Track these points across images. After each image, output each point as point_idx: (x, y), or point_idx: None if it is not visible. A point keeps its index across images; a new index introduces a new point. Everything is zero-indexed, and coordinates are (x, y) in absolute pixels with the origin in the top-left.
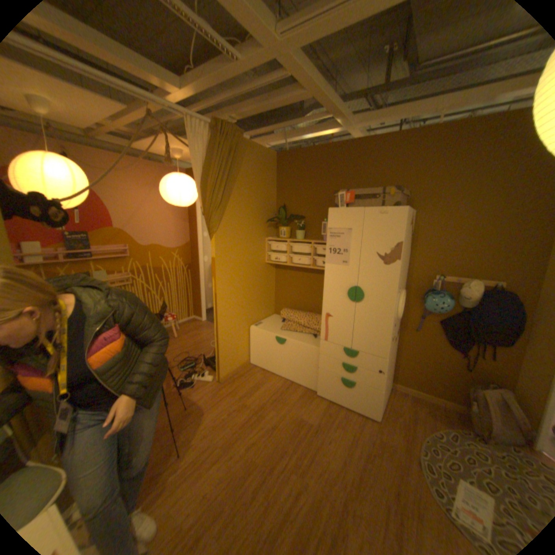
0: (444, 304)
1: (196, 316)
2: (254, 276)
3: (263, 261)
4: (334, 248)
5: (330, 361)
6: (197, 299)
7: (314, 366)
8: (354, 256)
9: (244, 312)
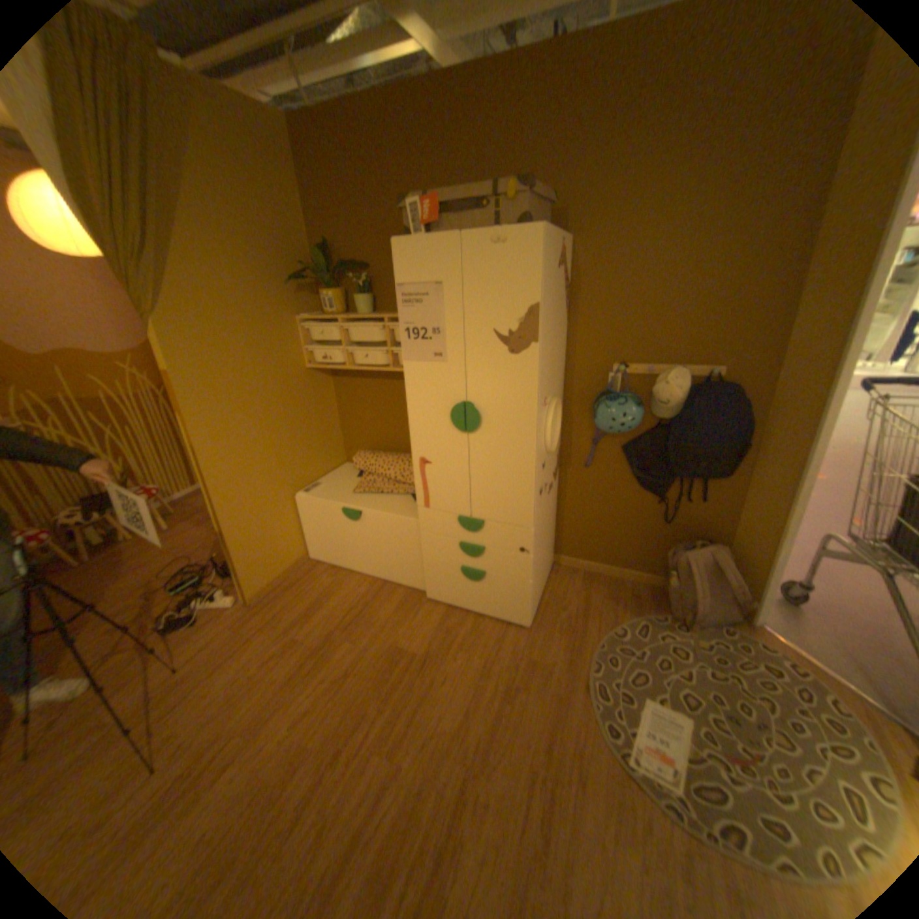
0: (626, 417)
1: None
2: (284, 398)
3: (300, 366)
4: (414, 328)
5: (439, 541)
6: None
7: (416, 552)
8: (453, 341)
9: (275, 472)
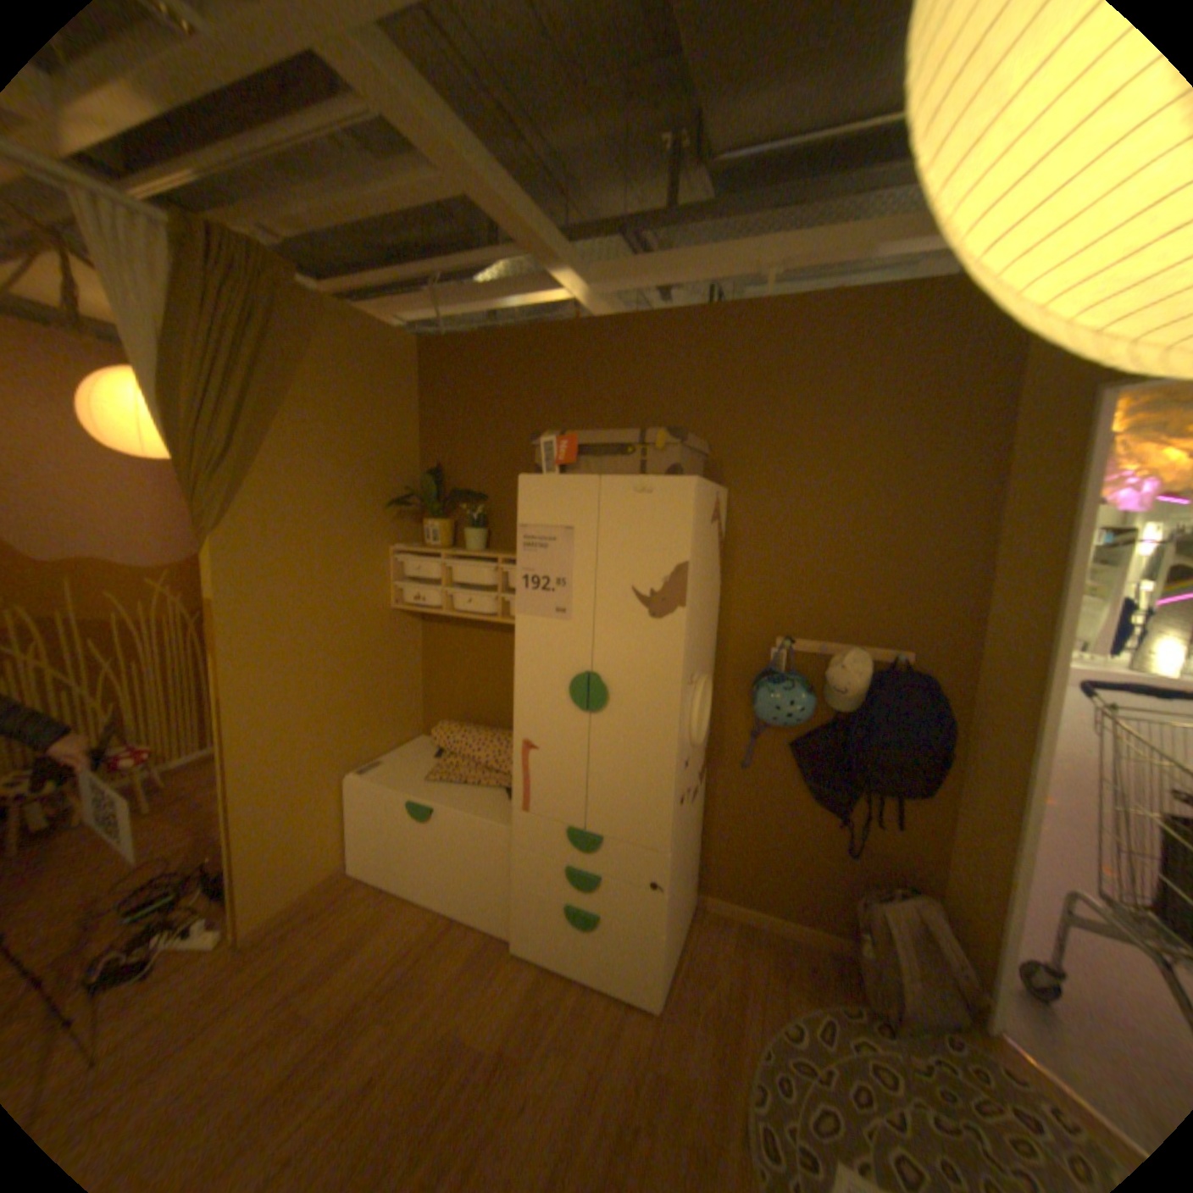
0: (794, 706)
1: None
2: (356, 644)
3: (384, 606)
4: (535, 576)
5: (537, 864)
6: None
7: (503, 878)
8: (582, 596)
9: (324, 743)
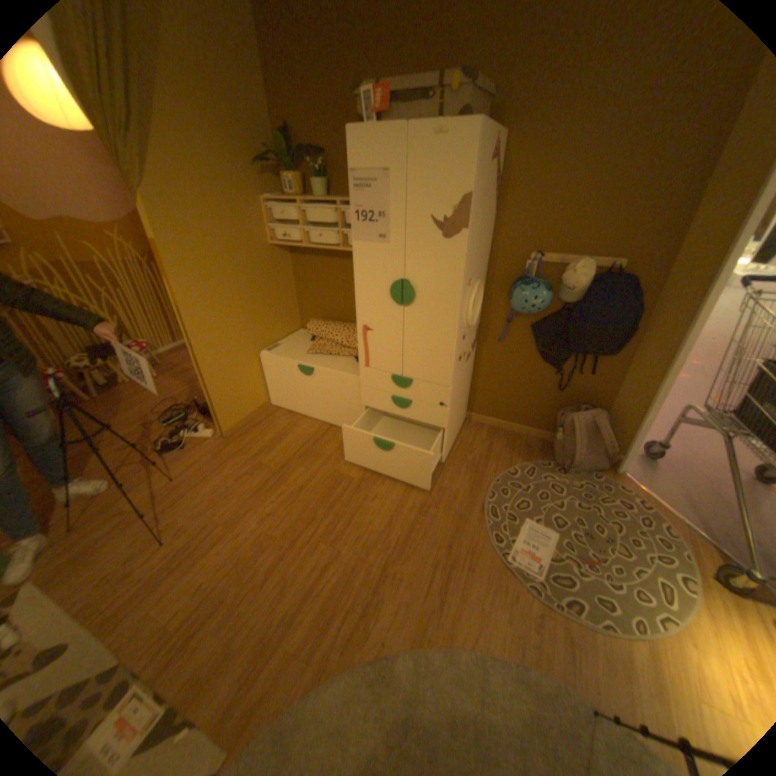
0: (536, 300)
1: None
2: (250, 269)
3: (263, 242)
4: (362, 211)
5: (375, 394)
6: None
7: (356, 403)
8: (396, 224)
9: (244, 333)
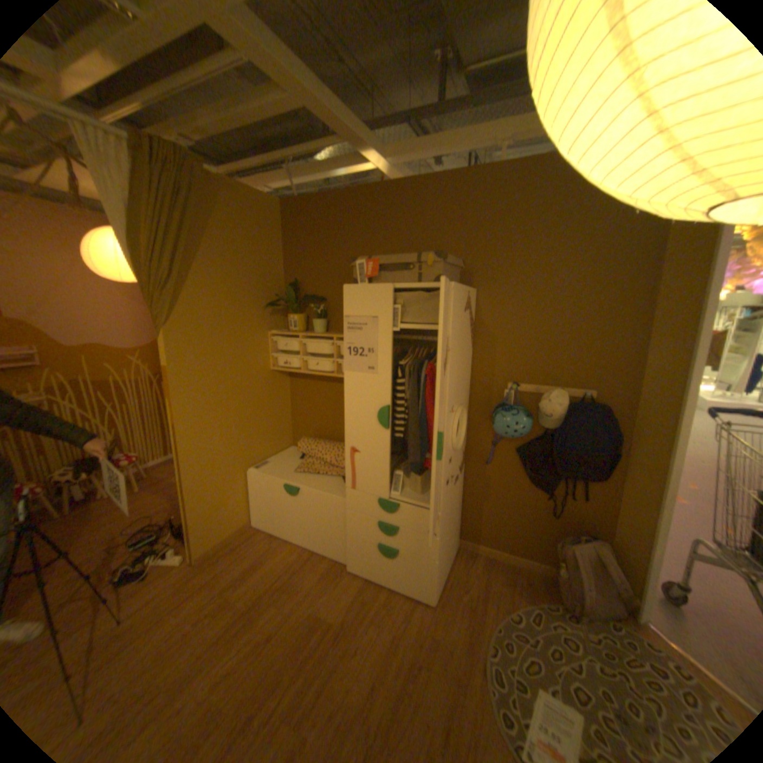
0: (518, 425)
1: None
2: (250, 391)
3: (266, 368)
4: (355, 347)
5: (361, 519)
6: None
7: (341, 528)
8: (383, 359)
9: (235, 450)
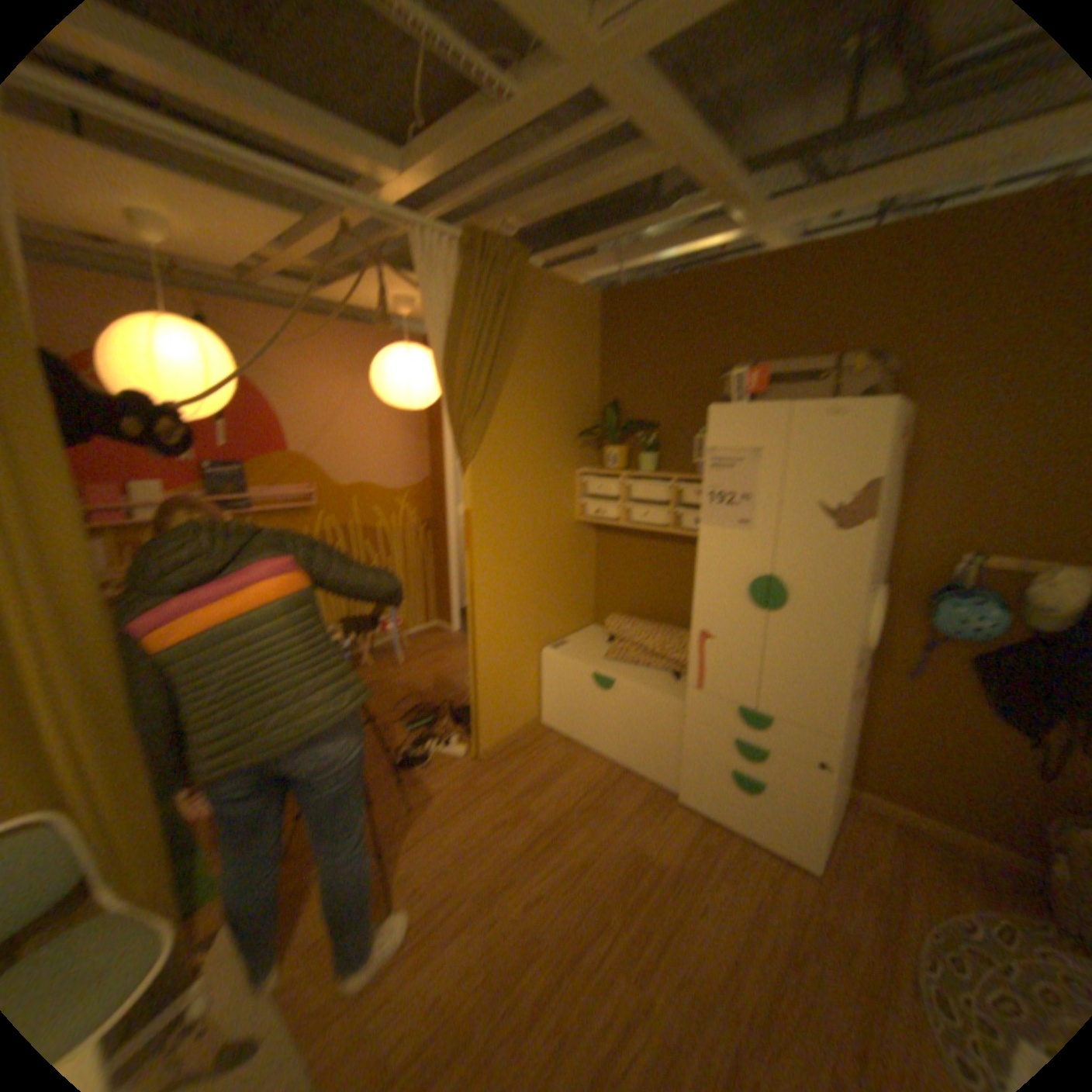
0: (986, 621)
1: (443, 620)
2: (553, 546)
3: (572, 517)
4: (721, 491)
5: (709, 732)
6: (446, 588)
7: (674, 741)
8: (767, 508)
9: (531, 620)
